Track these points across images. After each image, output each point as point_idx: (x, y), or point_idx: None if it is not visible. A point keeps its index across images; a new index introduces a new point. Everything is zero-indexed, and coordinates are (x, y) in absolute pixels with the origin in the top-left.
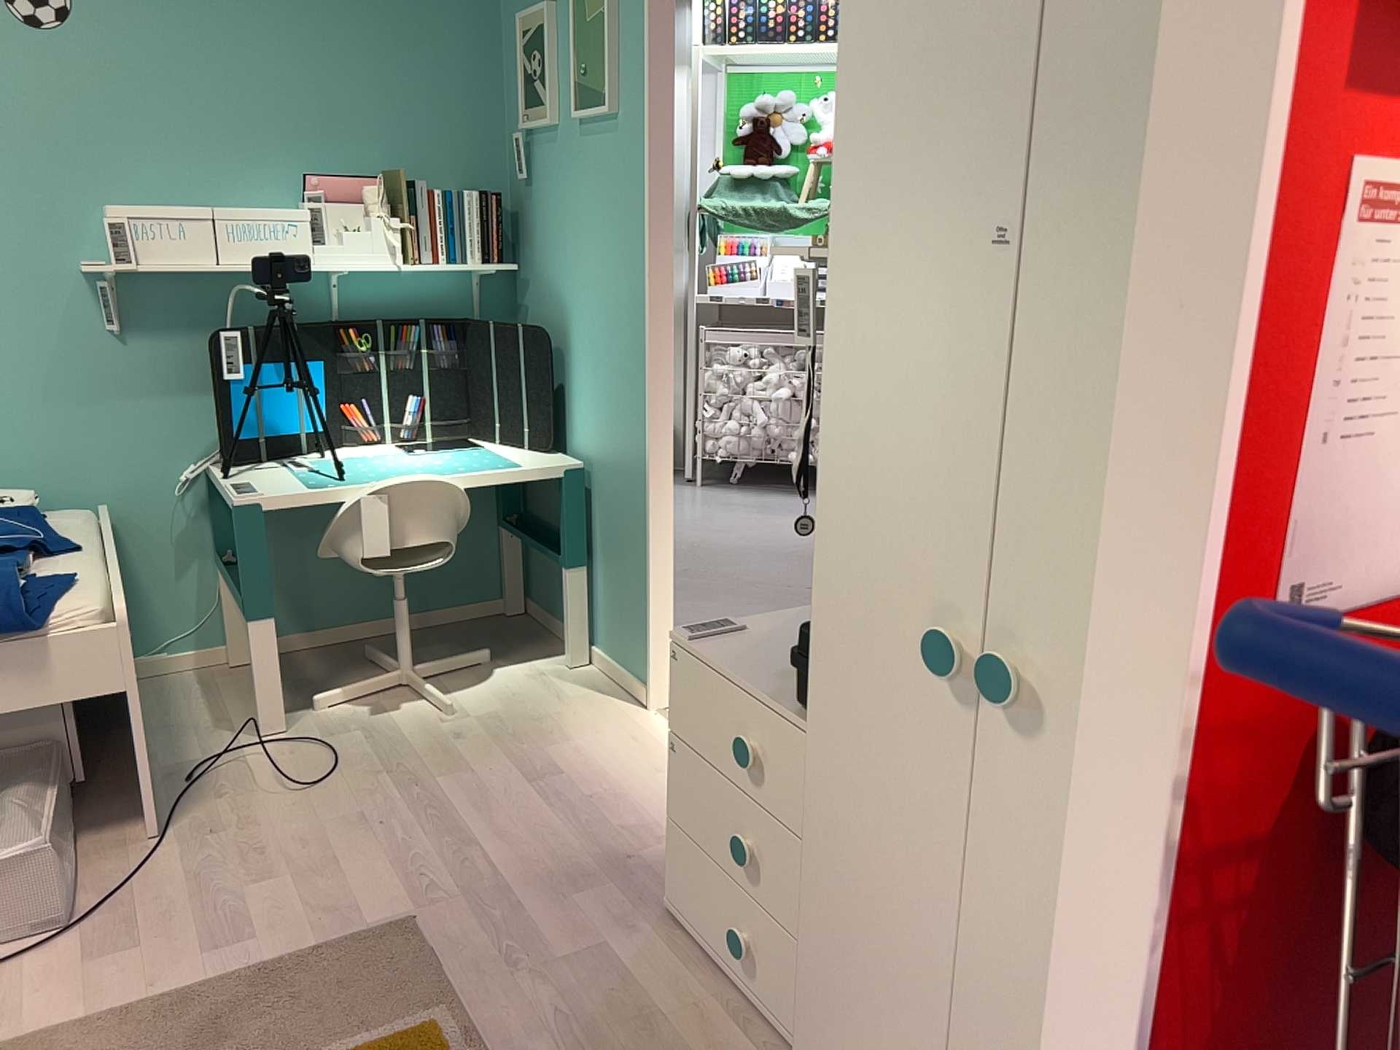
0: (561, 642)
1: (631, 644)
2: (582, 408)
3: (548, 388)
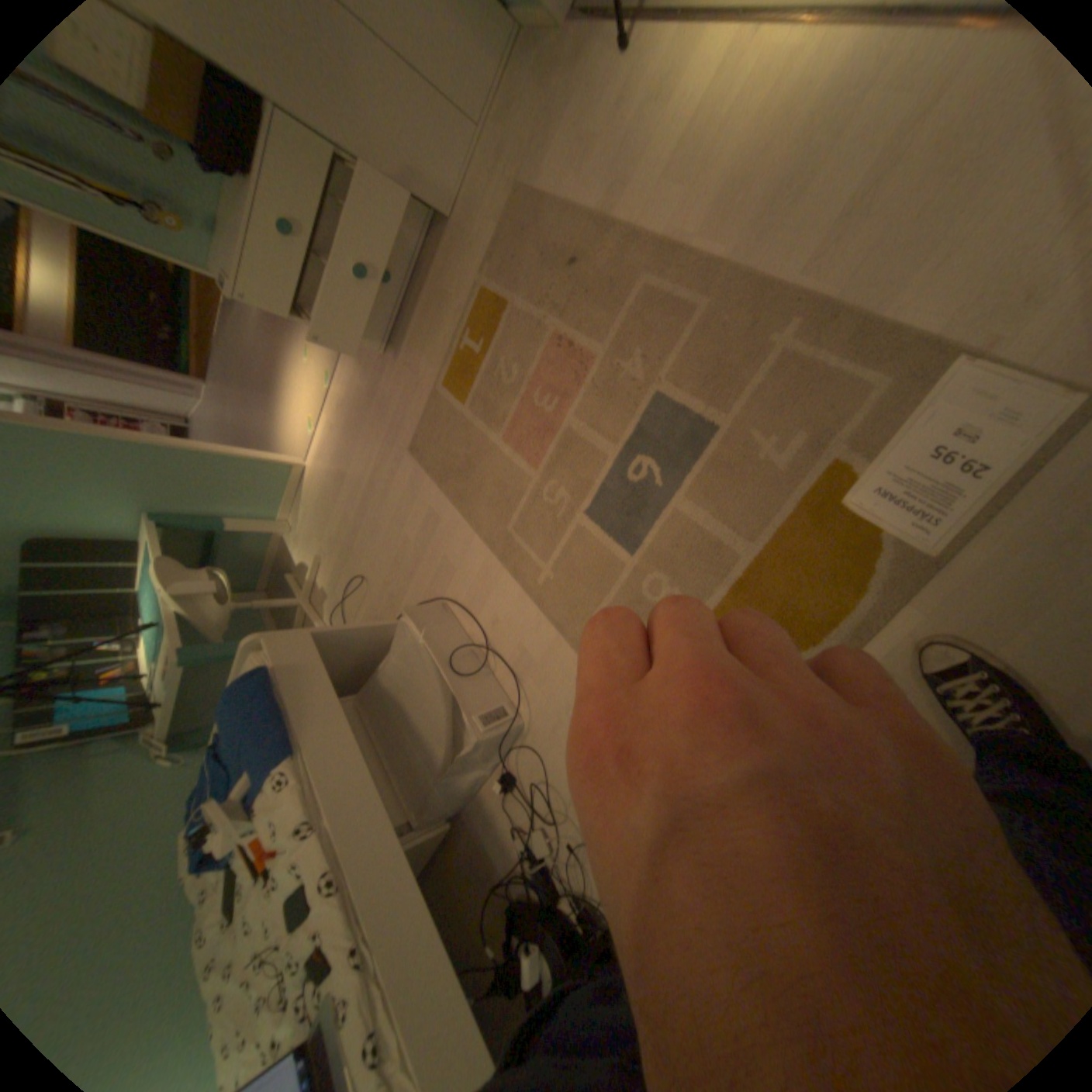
0: (275, 548)
1: (265, 479)
2: (95, 515)
3: (78, 540)
